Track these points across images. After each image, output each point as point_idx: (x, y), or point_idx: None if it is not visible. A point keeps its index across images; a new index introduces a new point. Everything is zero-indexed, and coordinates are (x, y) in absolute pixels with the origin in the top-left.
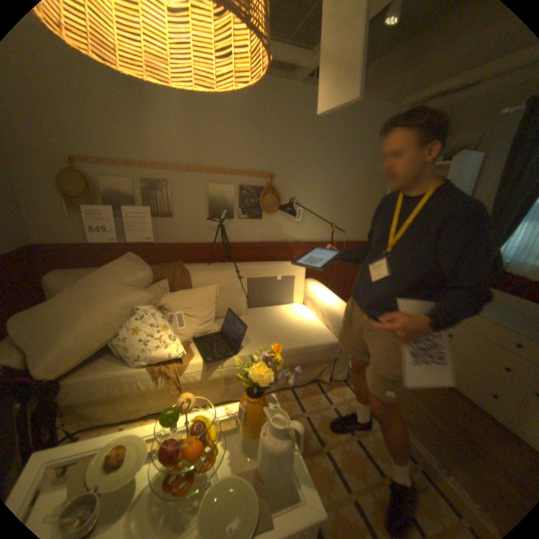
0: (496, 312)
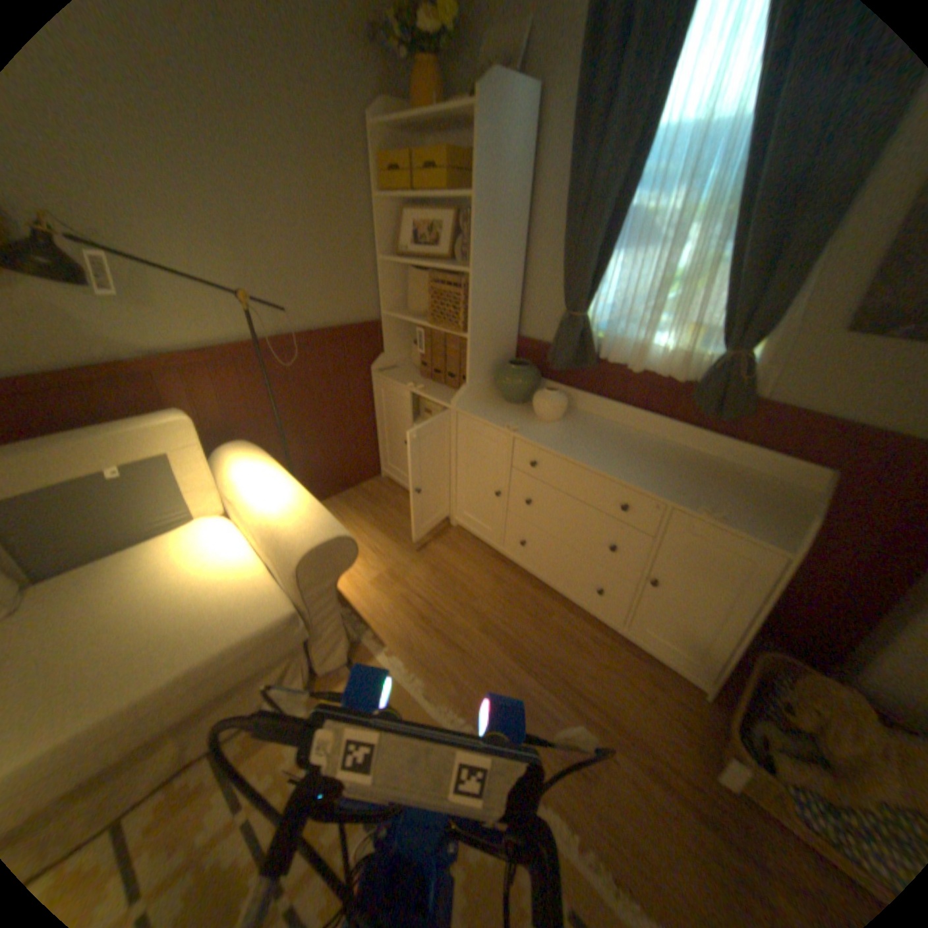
0: (591, 443)
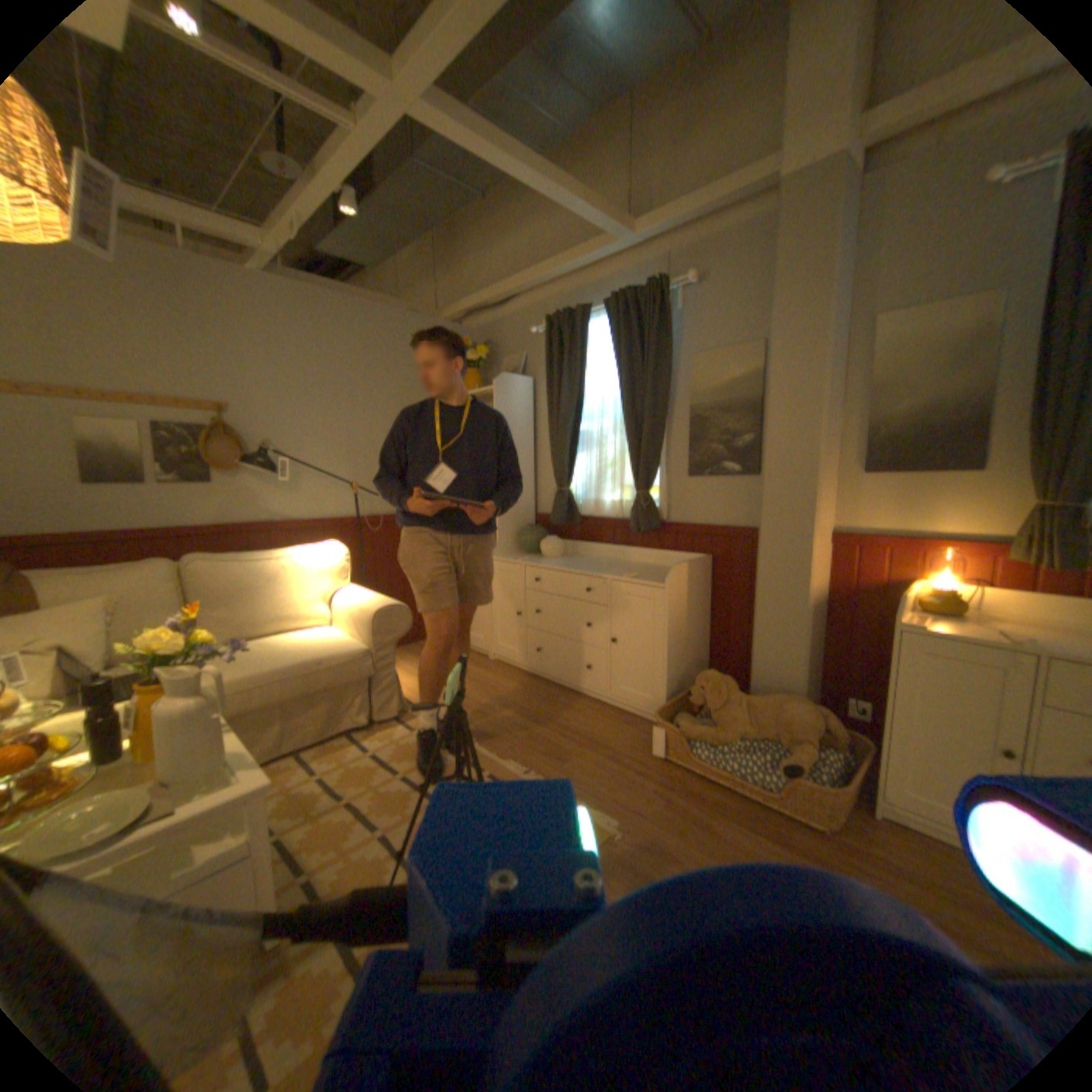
0: (573, 563)
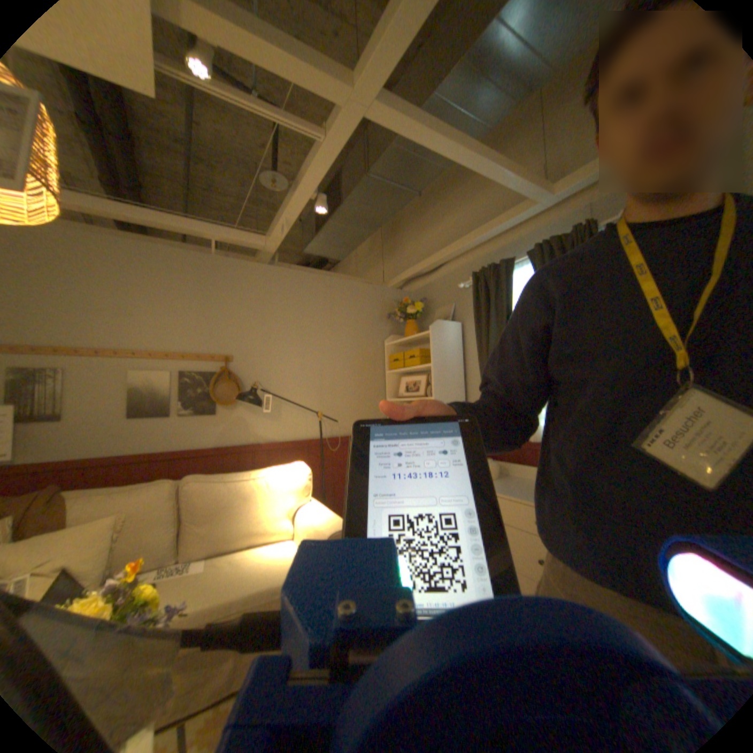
0: (515, 489)
